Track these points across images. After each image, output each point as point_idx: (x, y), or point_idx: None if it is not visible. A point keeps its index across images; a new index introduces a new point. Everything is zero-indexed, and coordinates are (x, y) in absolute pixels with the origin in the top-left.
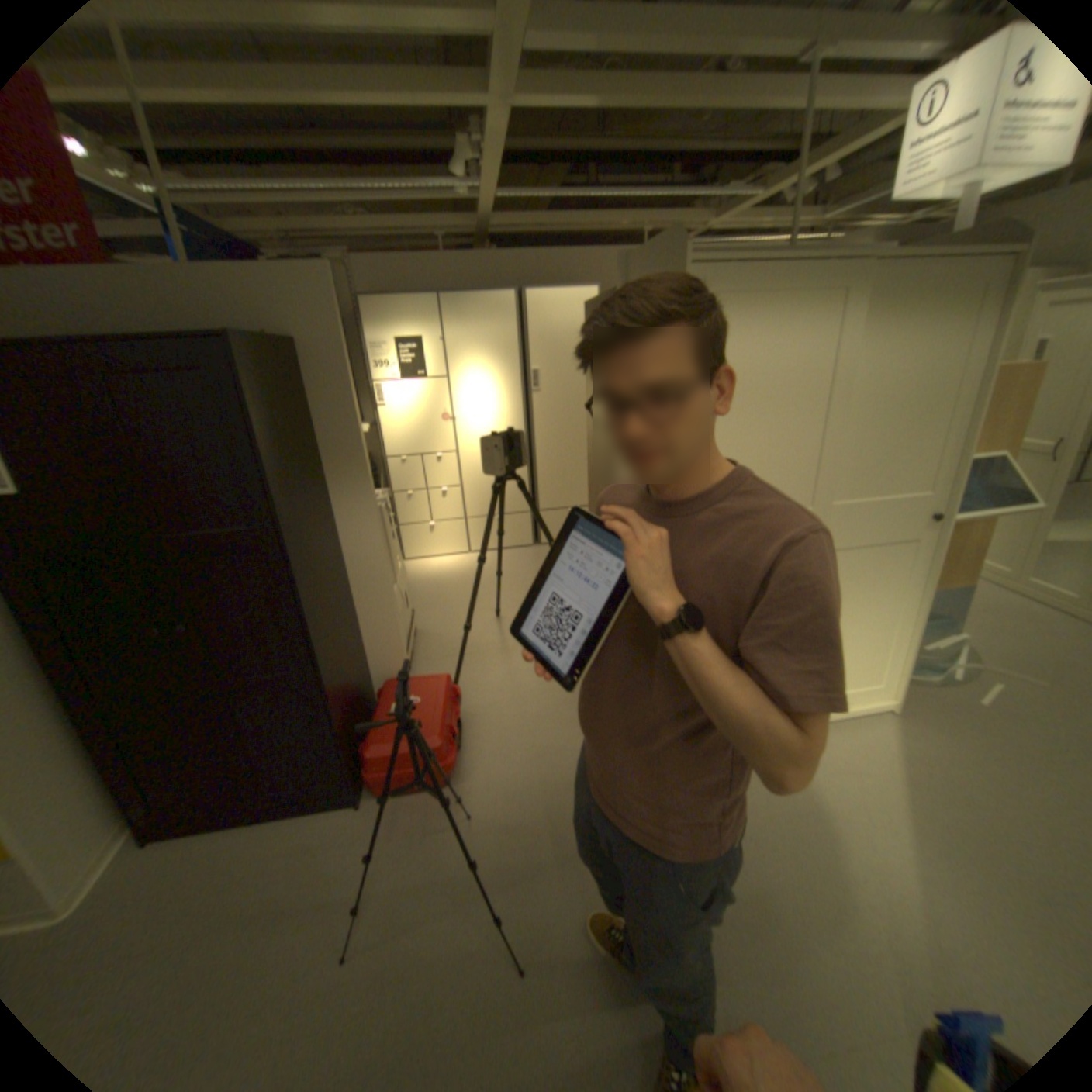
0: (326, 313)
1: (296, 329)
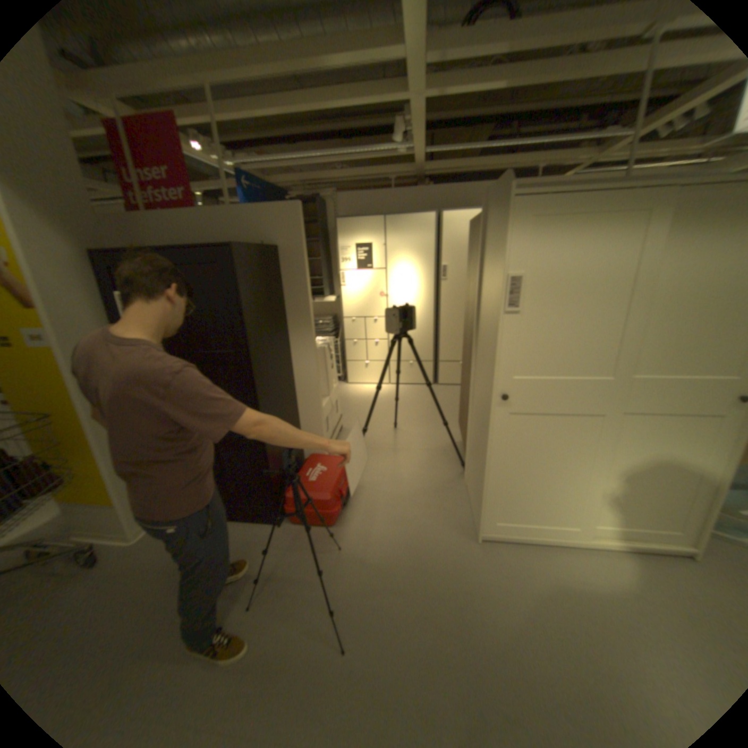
0: (296, 231)
1: (280, 240)
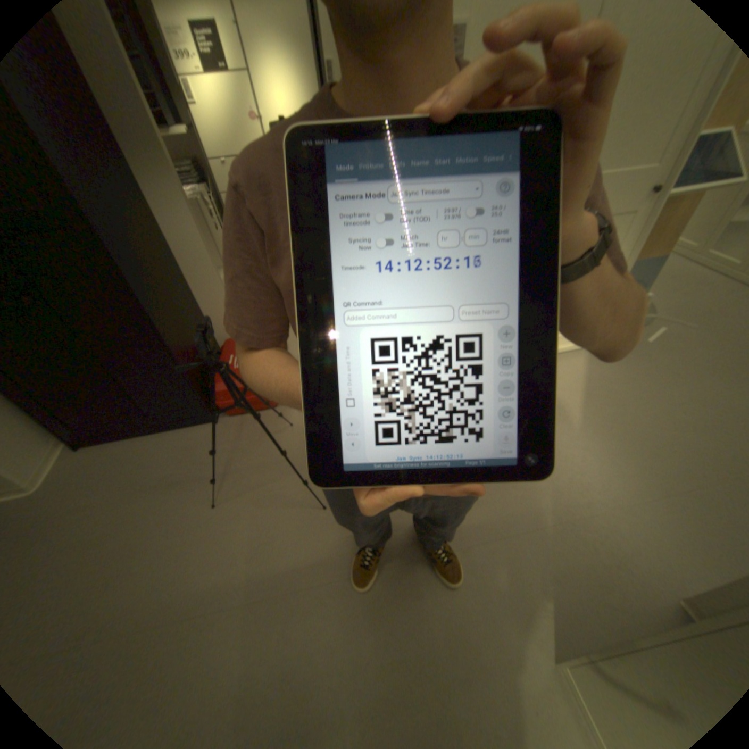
0: None
1: None
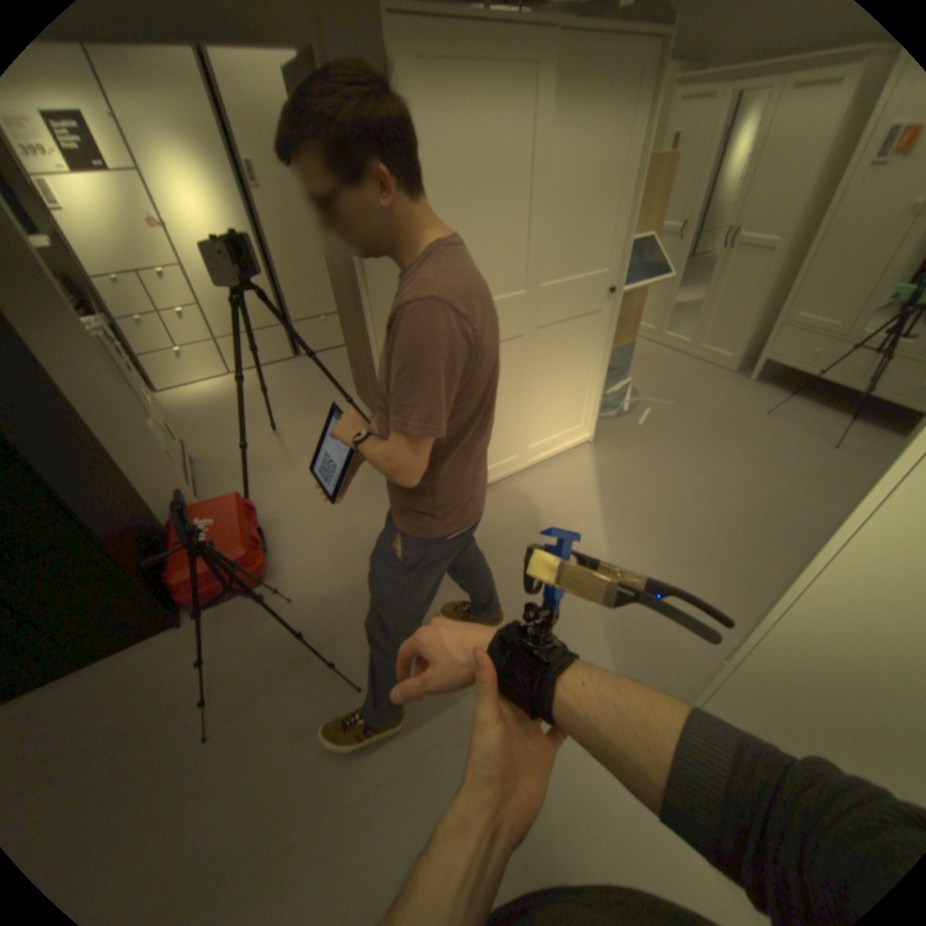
0: None
1: None
